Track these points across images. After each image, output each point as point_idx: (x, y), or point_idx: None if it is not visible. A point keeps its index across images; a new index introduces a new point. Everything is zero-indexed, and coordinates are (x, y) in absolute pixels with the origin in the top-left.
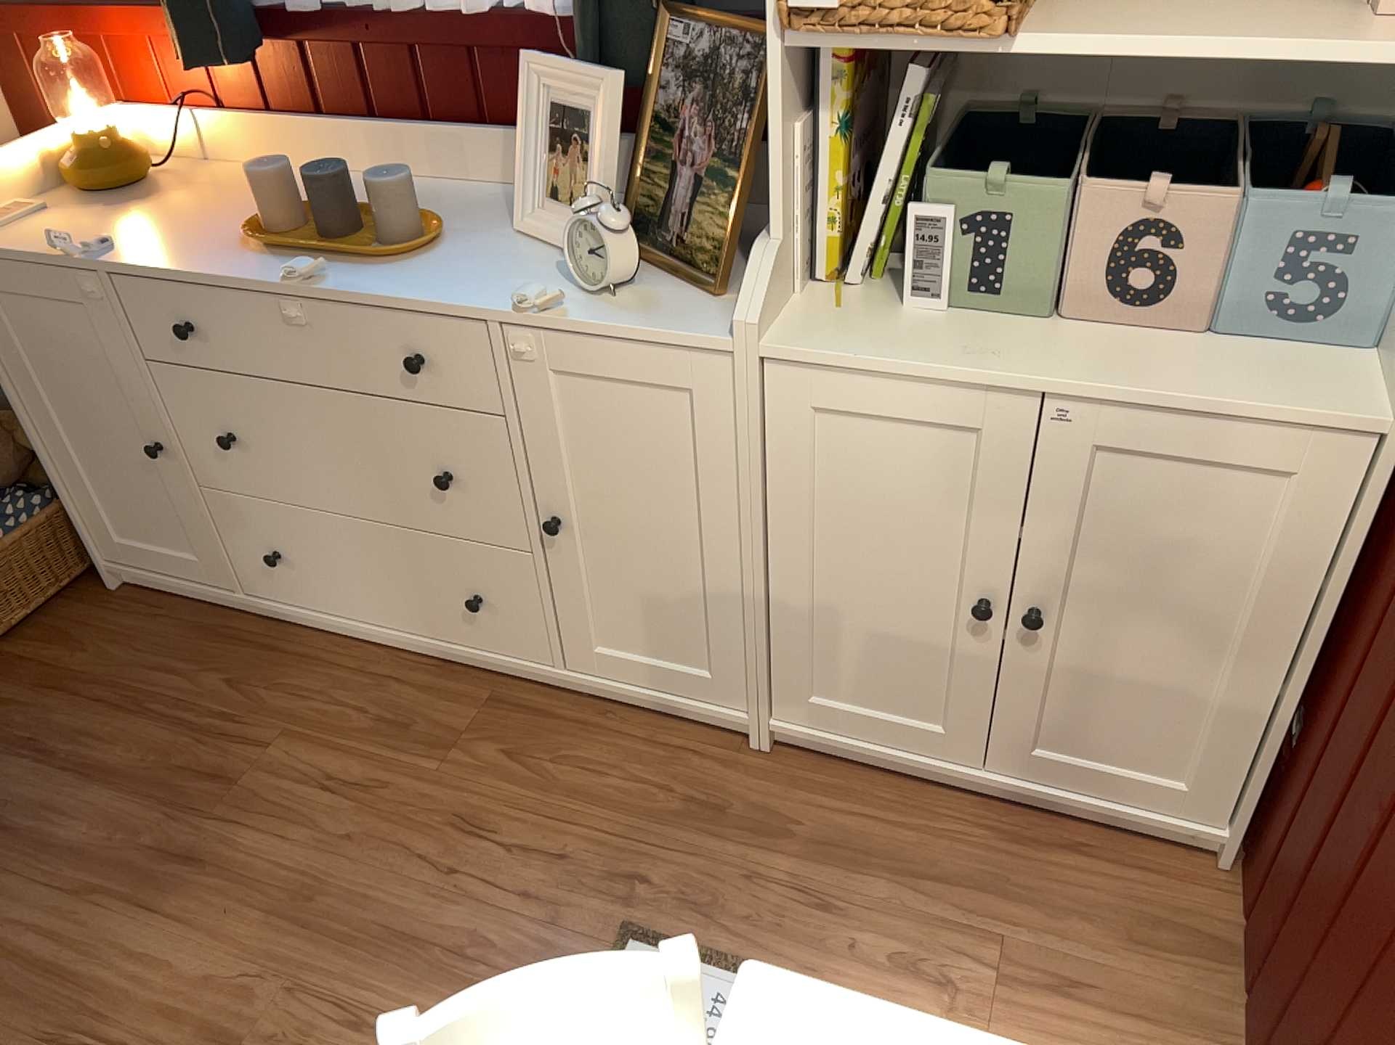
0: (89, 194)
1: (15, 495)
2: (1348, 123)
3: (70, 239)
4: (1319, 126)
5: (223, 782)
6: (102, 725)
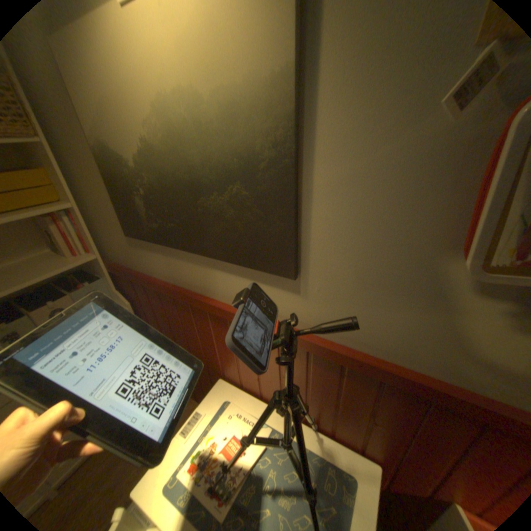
0: None
1: None
2: (71, 273)
3: None
4: (66, 276)
5: None
6: None
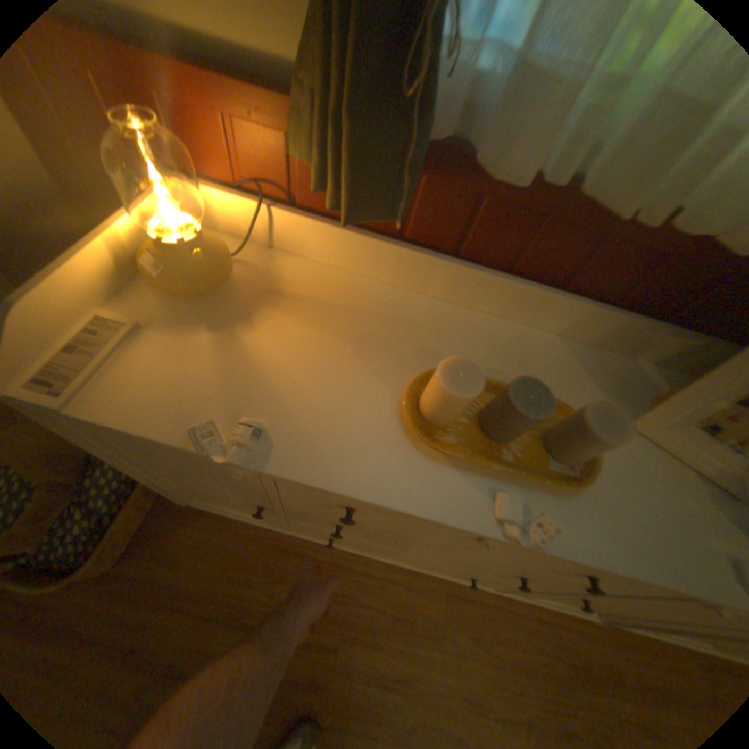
0: (177, 300)
1: (101, 468)
2: None
3: (213, 424)
4: None
5: (319, 692)
6: (218, 645)
